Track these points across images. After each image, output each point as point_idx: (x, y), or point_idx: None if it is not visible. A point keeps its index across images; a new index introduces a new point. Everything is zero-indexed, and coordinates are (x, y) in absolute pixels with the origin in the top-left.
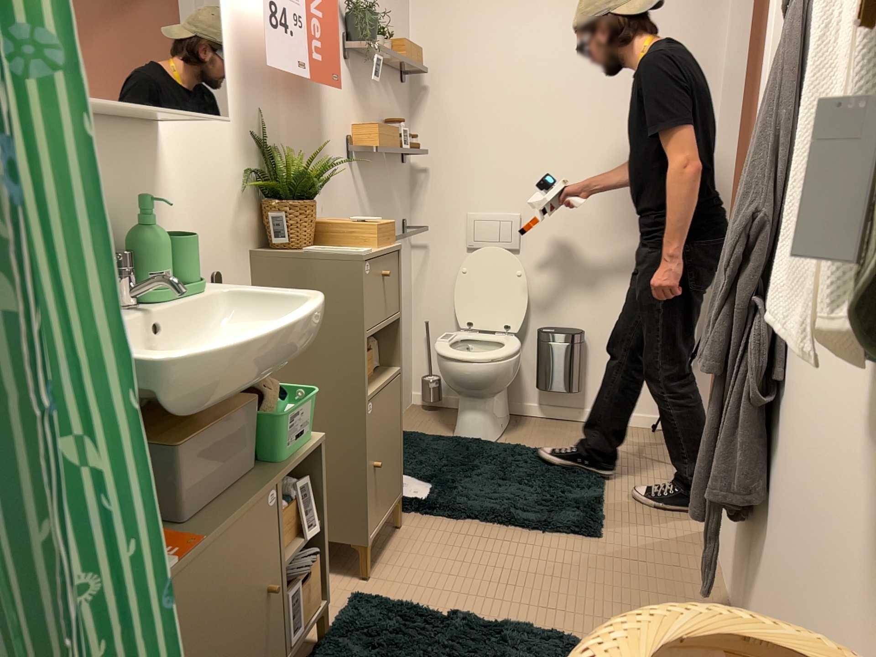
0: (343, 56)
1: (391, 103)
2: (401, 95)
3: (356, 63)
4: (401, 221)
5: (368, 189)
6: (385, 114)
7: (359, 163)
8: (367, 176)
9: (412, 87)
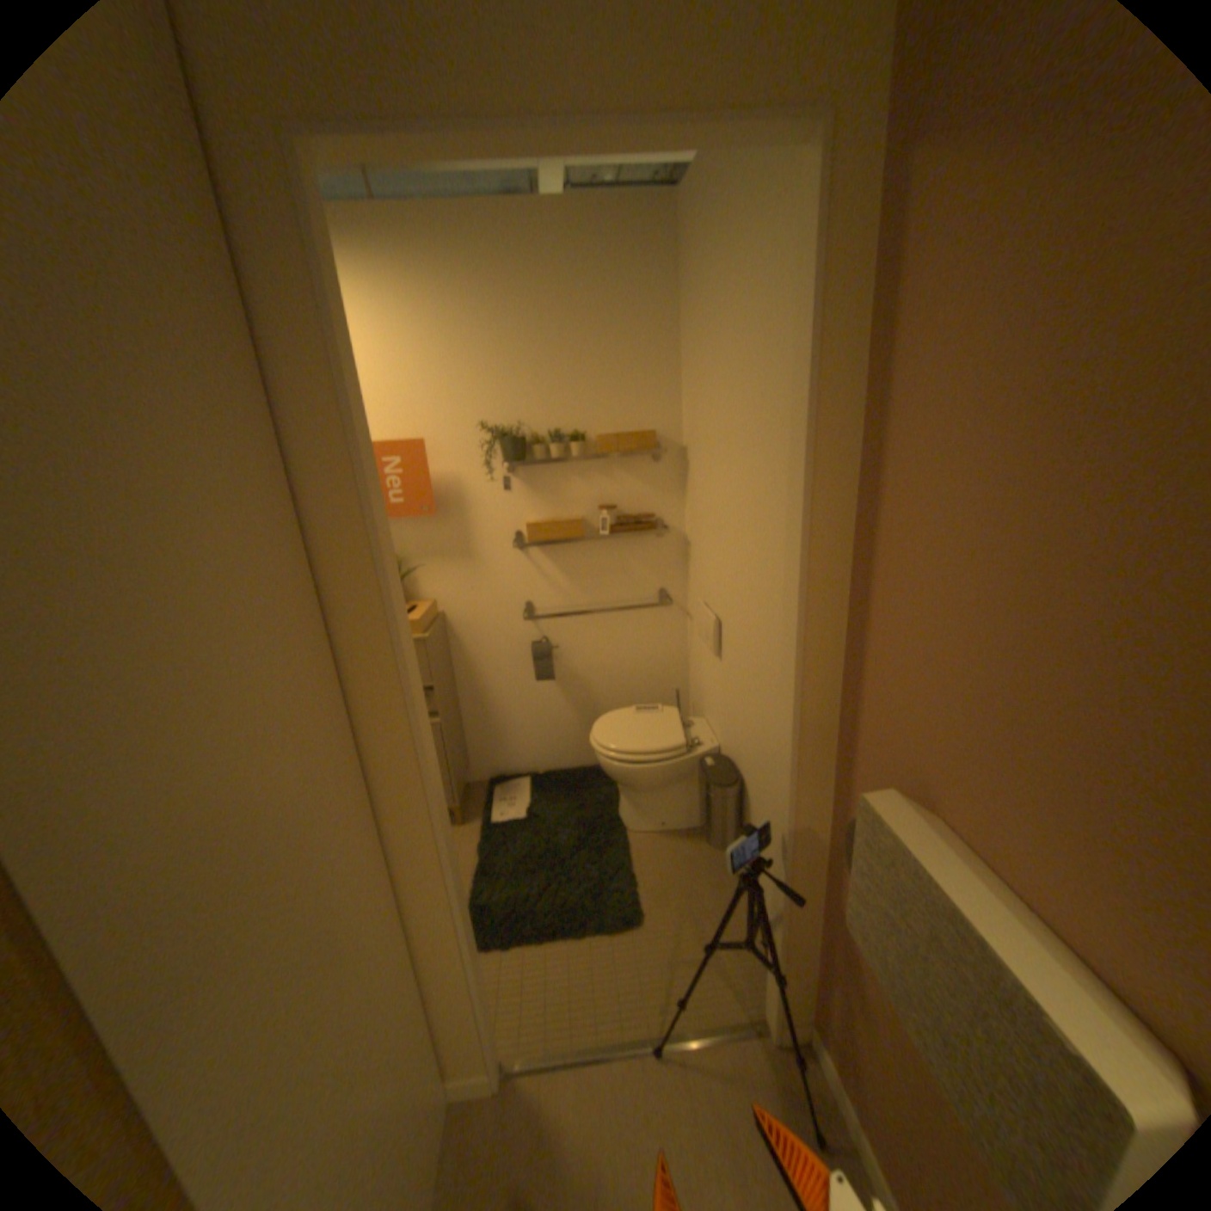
0: (500, 469)
1: (620, 484)
2: (652, 469)
3: (529, 467)
4: (651, 590)
5: (560, 567)
6: (605, 497)
7: (538, 549)
8: (559, 557)
9: (681, 455)
